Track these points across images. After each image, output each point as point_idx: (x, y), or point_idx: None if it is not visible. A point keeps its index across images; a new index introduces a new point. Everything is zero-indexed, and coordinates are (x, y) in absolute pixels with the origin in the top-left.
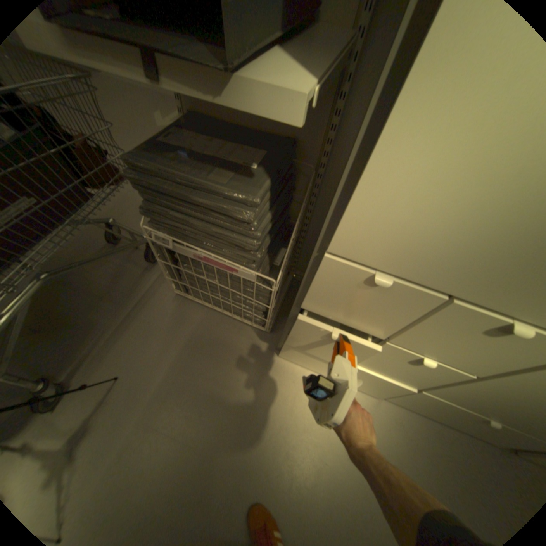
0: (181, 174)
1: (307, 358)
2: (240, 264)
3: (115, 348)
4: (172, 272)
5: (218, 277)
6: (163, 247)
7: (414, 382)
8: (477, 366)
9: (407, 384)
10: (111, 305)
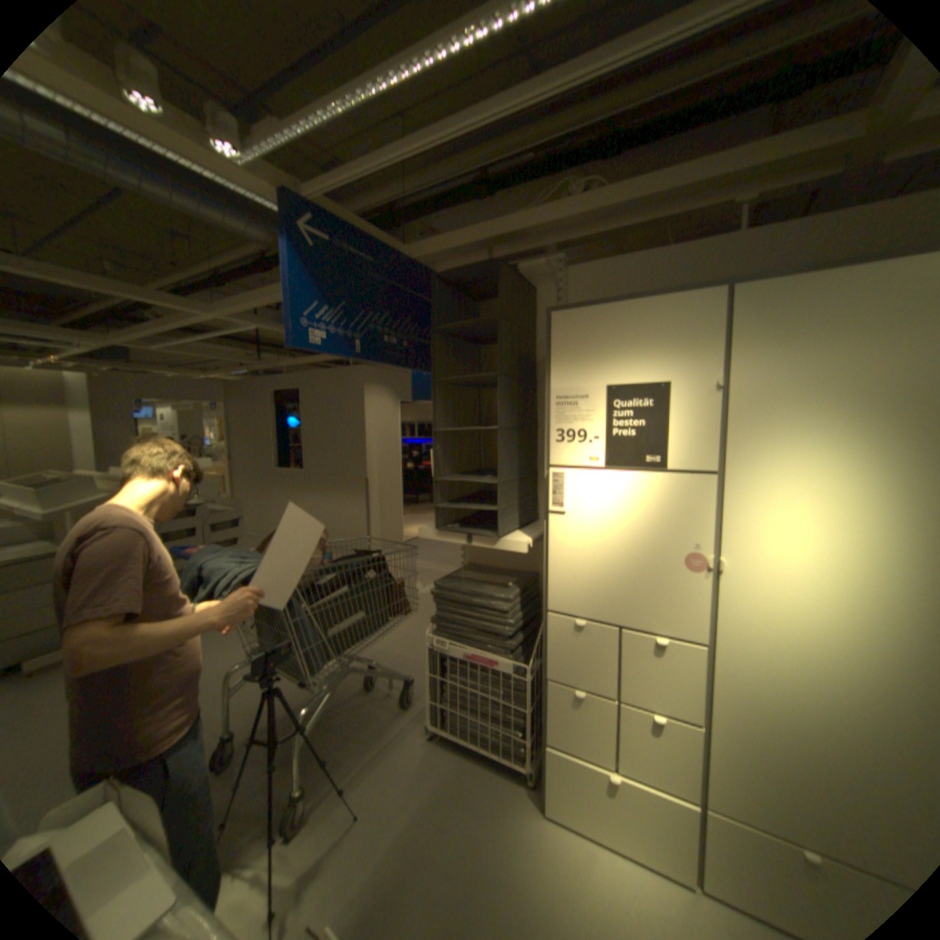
0: (467, 589)
1: (577, 801)
2: (500, 658)
3: (357, 790)
4: (434, 694)
5: (480, 684)
6: (436, 658)
7: (682, 784)
8: (686, 706)
9: (682, 795)
10: (358, 747)
